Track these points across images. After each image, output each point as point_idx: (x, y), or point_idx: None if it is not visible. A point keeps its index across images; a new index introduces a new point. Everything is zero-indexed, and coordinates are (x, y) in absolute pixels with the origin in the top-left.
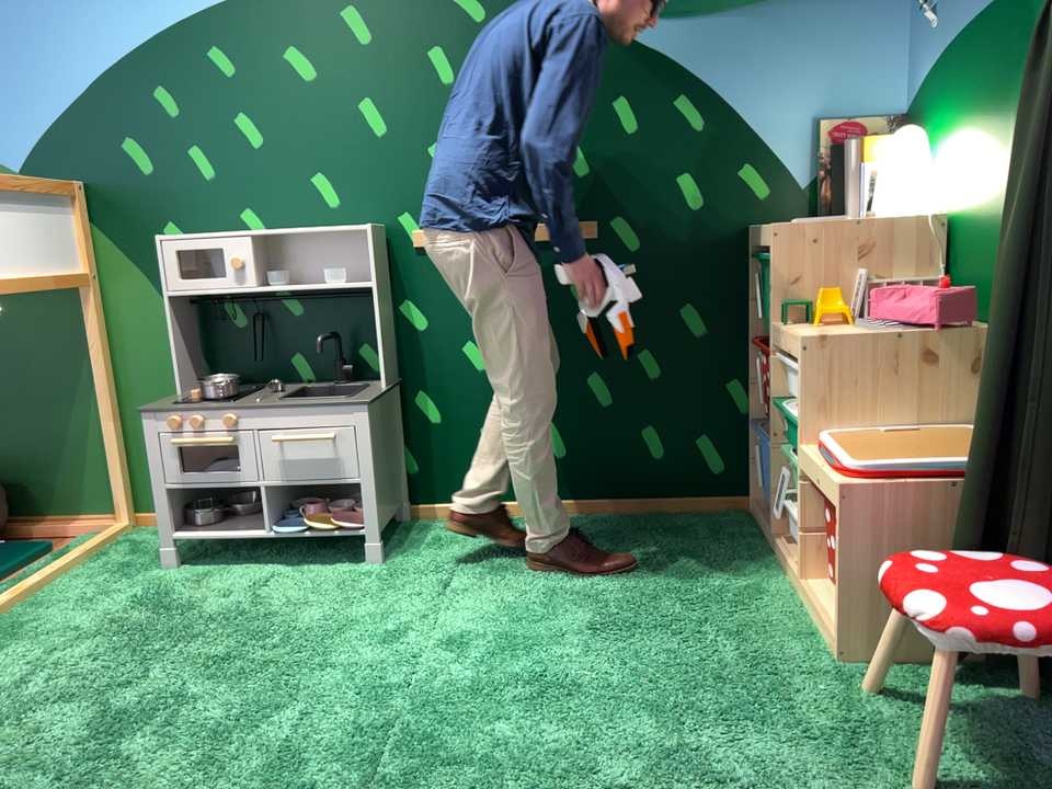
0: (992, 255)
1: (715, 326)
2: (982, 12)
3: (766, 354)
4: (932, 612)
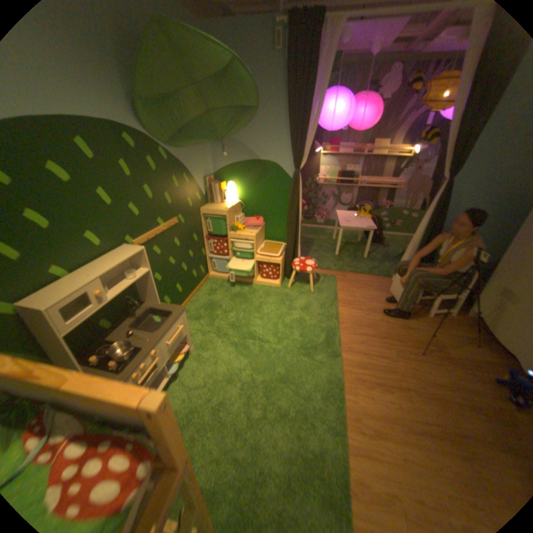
0: (257, 210)
1: (198, 237)
2: (247, 161)
3: (227, 240)
4: (309, 269)
